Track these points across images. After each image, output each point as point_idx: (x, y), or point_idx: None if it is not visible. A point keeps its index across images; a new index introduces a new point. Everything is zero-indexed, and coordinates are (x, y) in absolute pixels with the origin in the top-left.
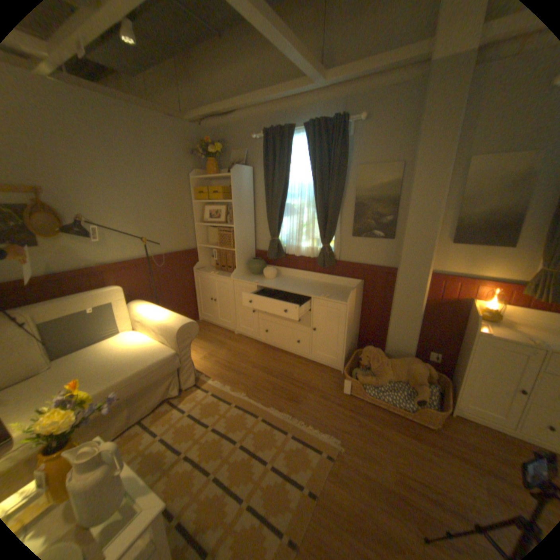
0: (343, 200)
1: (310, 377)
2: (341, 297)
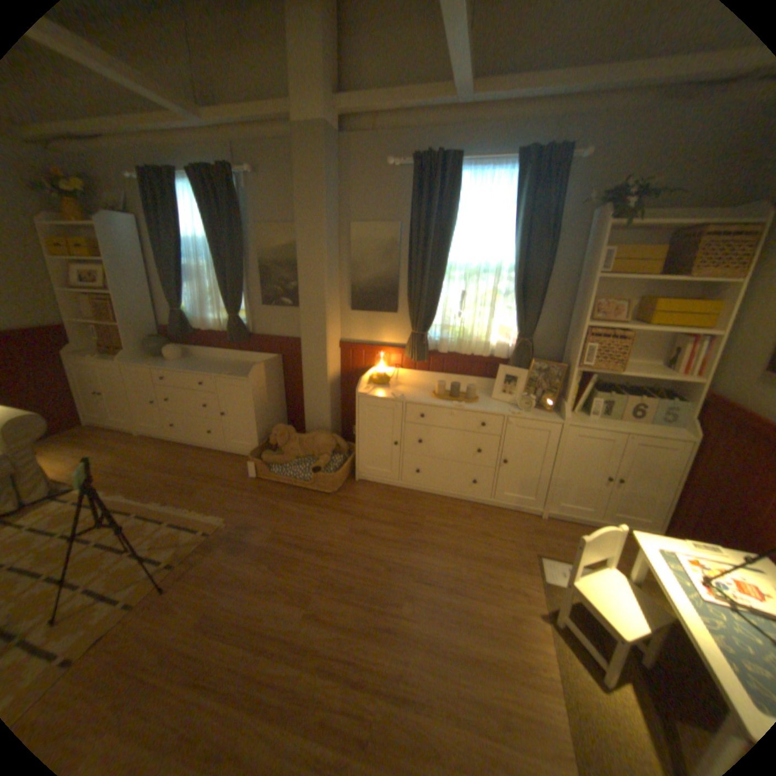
0: (246, 263)
1: (218, 470)
2: (247, 375)
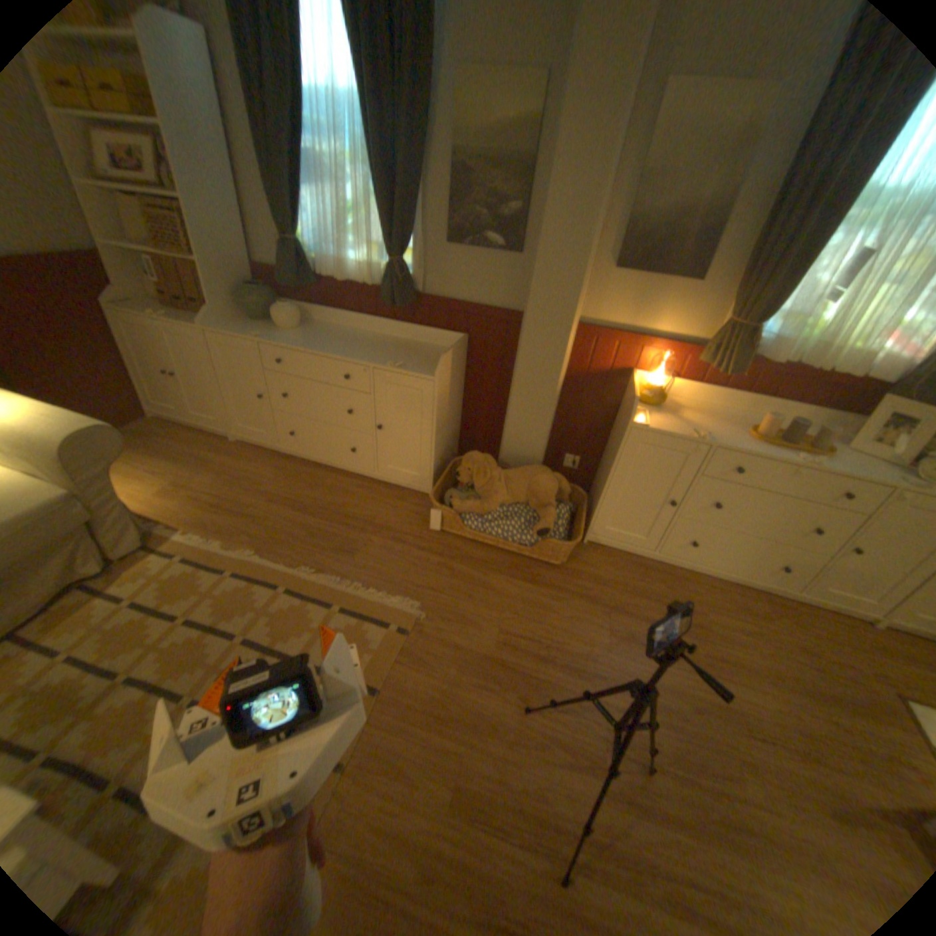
0: (428, 154)
1: (376, 509)
2: (426, 367)
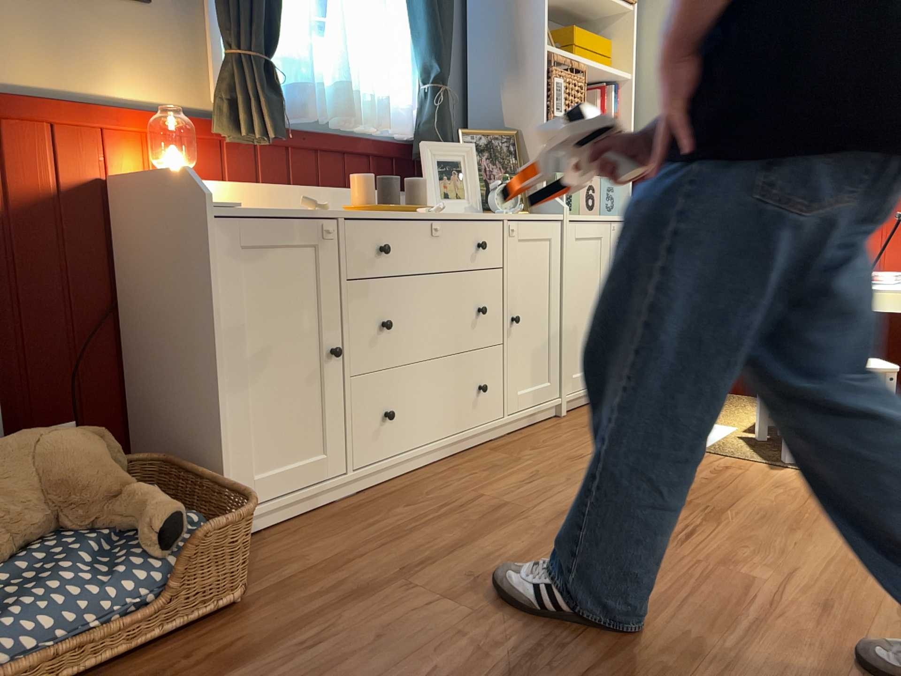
0: None
1: None
2: None
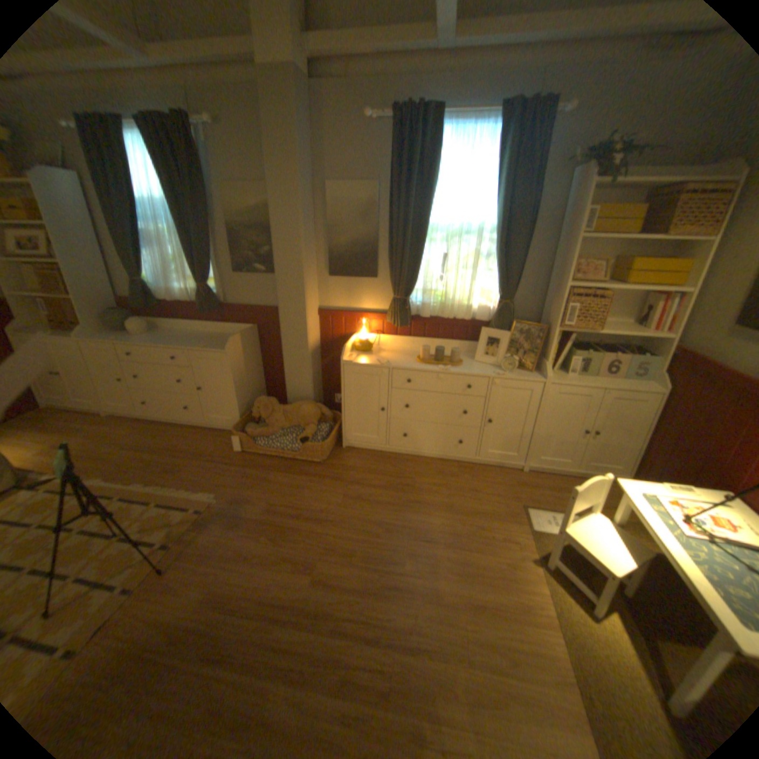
0: (212, 227)
1: (200, 446)
2: (223, 347)
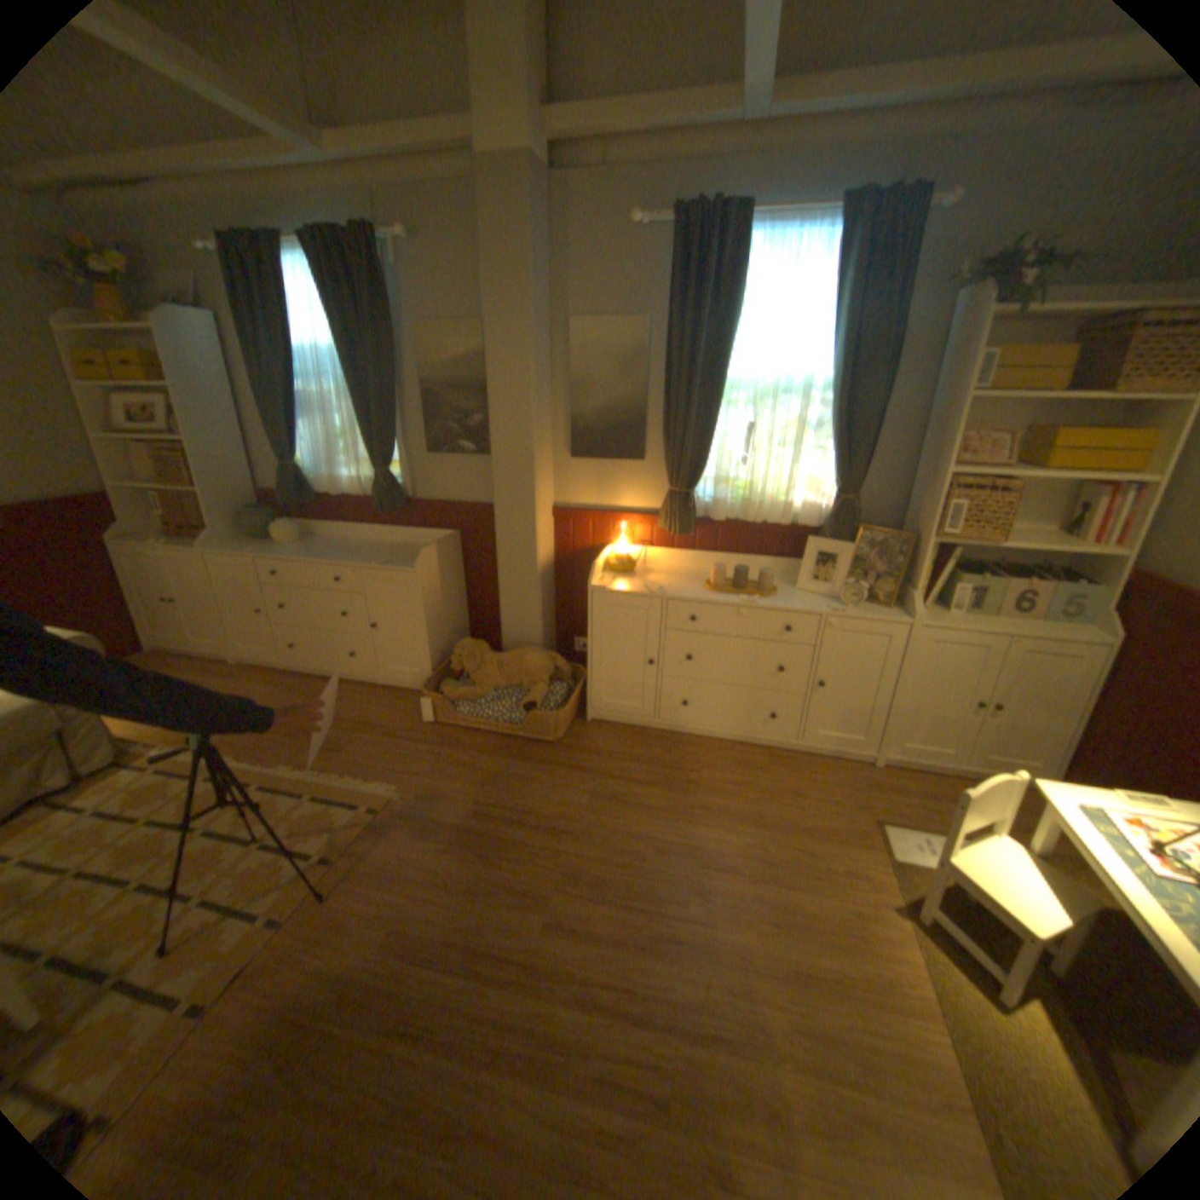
0: (400, 387)
1: (372, 713)
2: (410, 564)
